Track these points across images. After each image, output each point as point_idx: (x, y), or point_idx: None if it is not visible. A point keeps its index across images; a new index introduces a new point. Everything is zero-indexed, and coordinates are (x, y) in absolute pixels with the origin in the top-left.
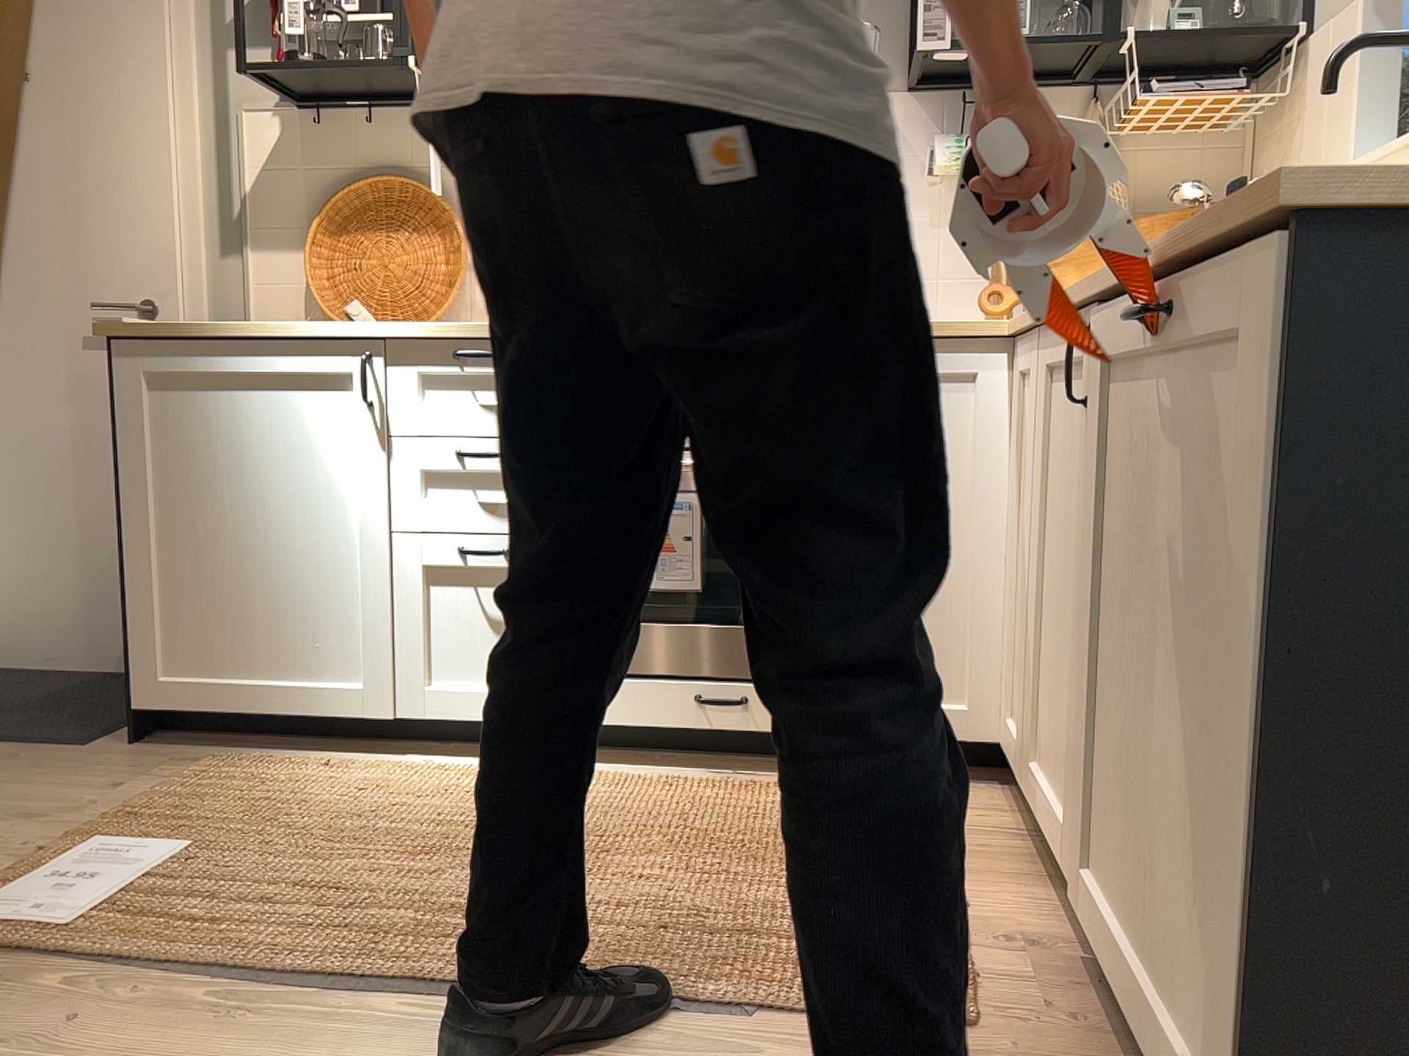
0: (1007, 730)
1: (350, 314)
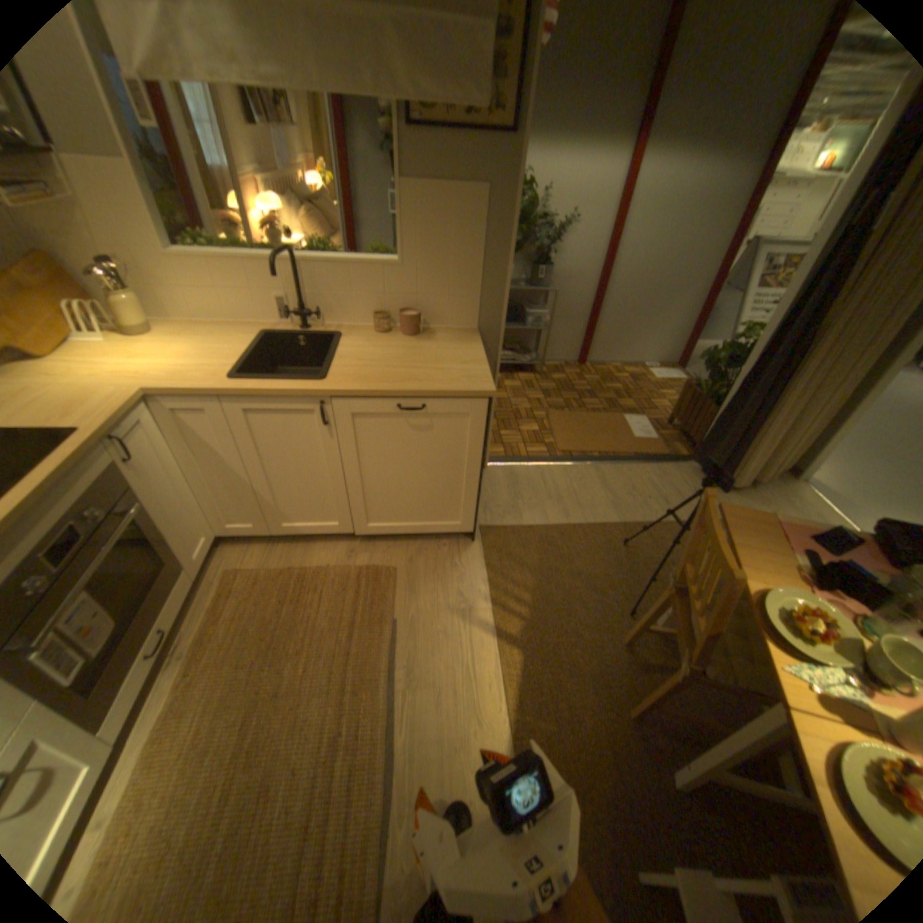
0: (222, 530)
1: None
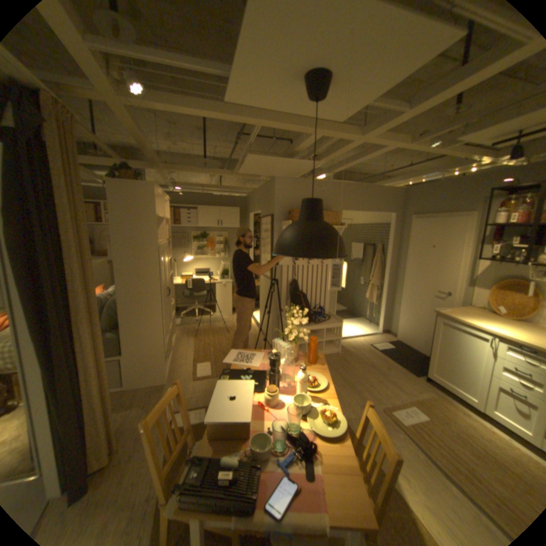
0: None
1: (499, 309)
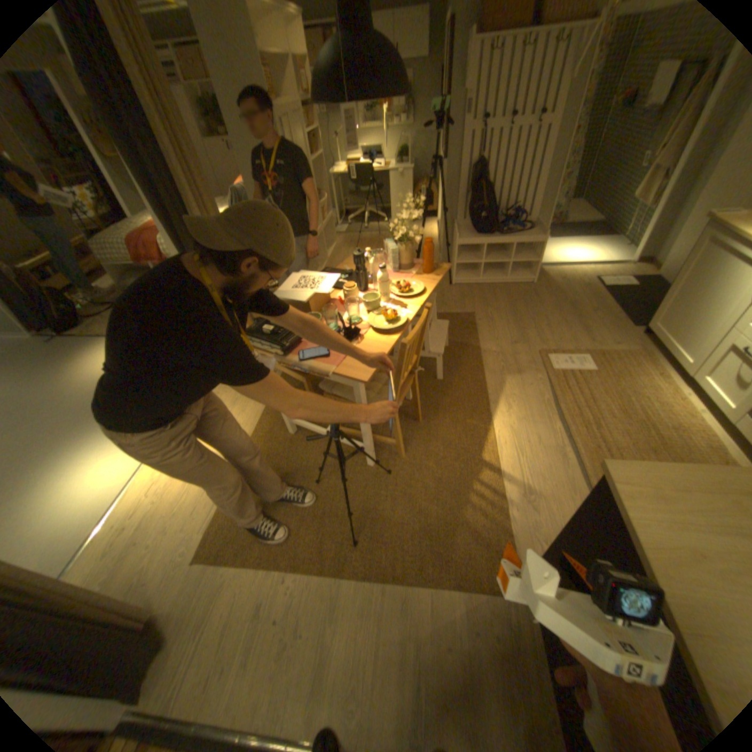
0: None
1: None
